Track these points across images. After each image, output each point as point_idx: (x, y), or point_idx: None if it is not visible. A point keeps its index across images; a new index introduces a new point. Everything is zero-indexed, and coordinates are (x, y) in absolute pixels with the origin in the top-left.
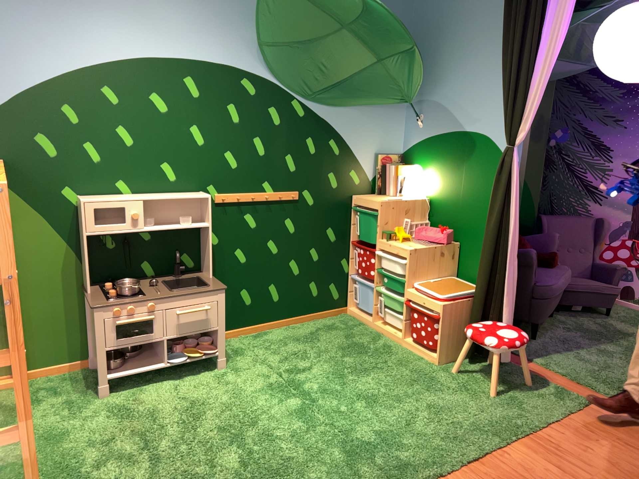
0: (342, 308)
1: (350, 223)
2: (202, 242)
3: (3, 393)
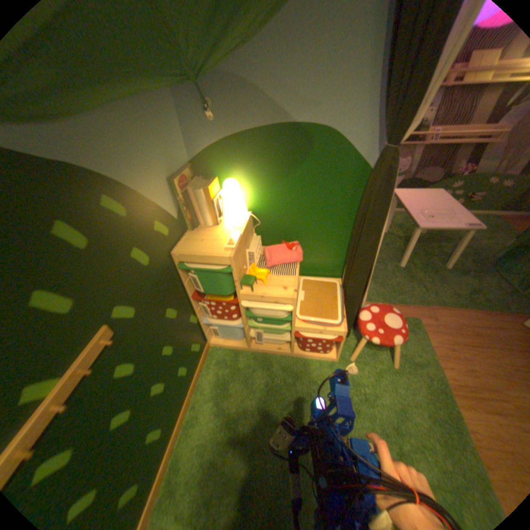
0: (206, 346)
1: (182, 280)
2: None
3: None
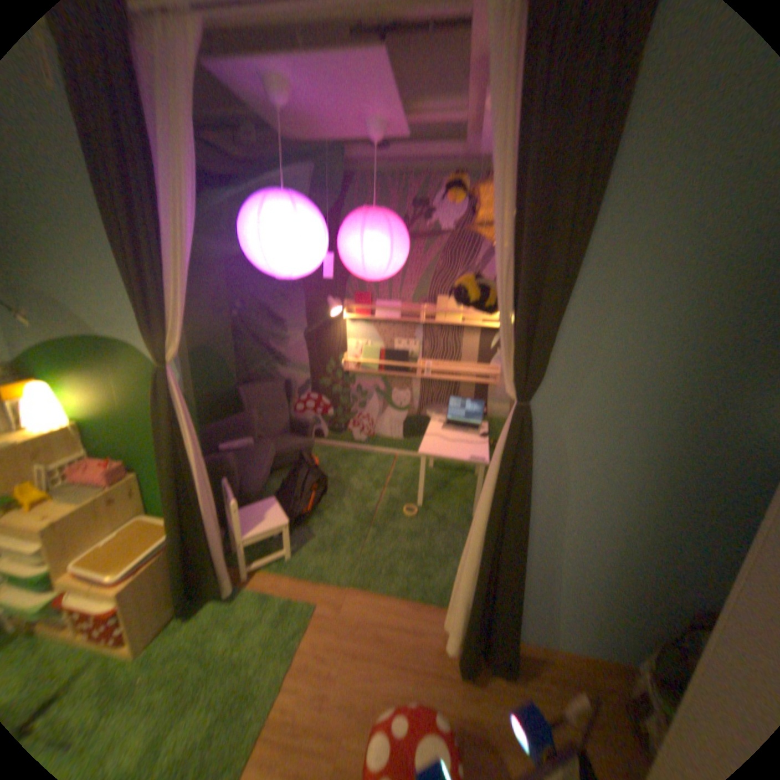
0: None
1: None
2: None
3: None
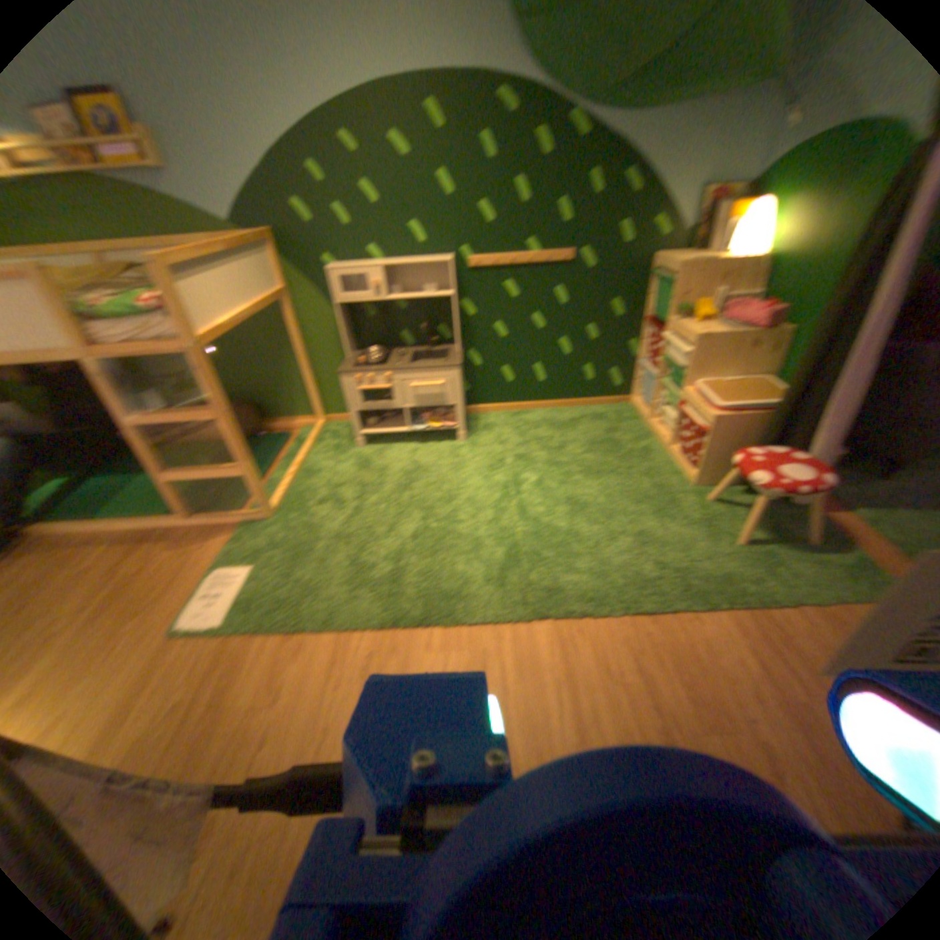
0: (622, 396)
1: (645, 290)
2: (452, 312)
3: (297, 431)
